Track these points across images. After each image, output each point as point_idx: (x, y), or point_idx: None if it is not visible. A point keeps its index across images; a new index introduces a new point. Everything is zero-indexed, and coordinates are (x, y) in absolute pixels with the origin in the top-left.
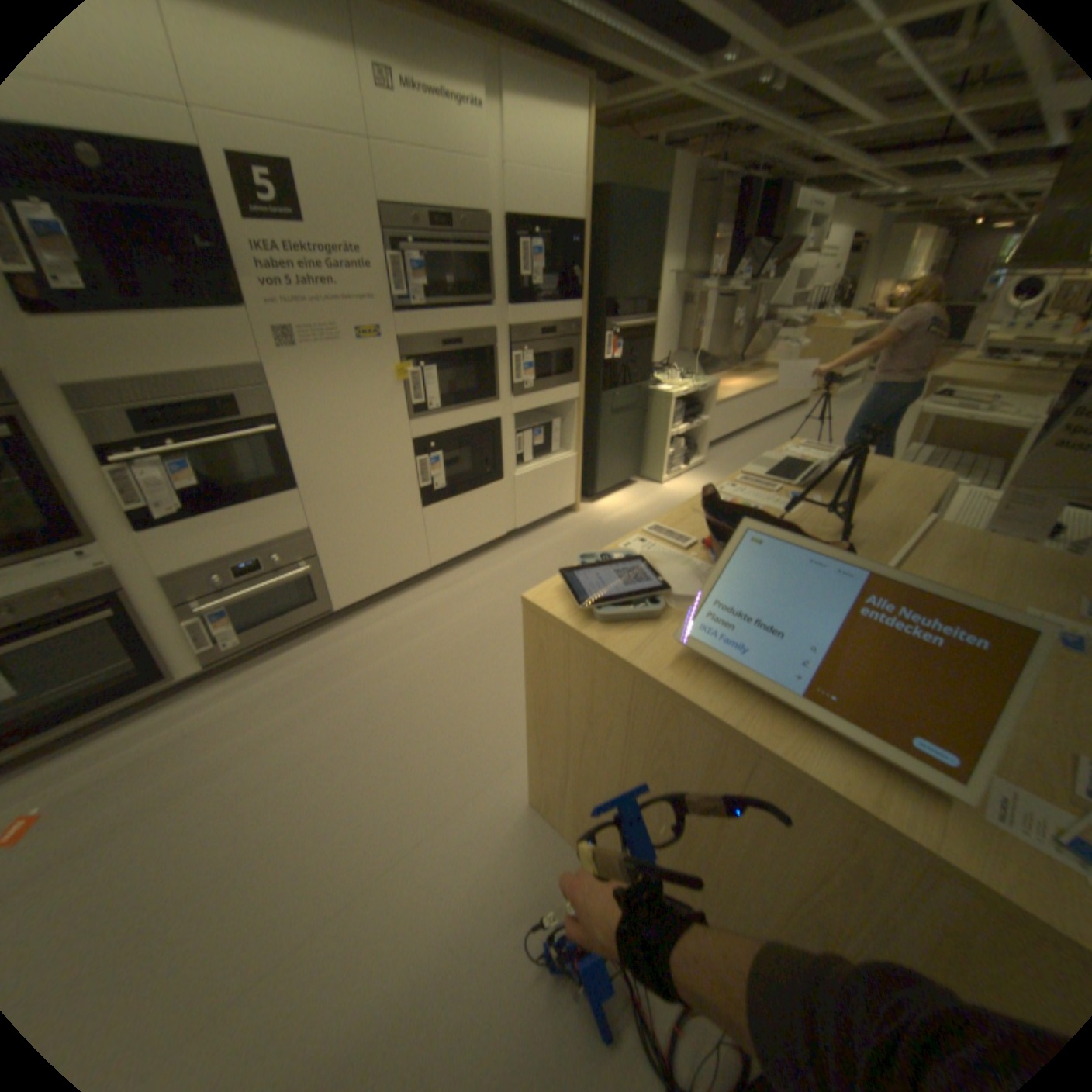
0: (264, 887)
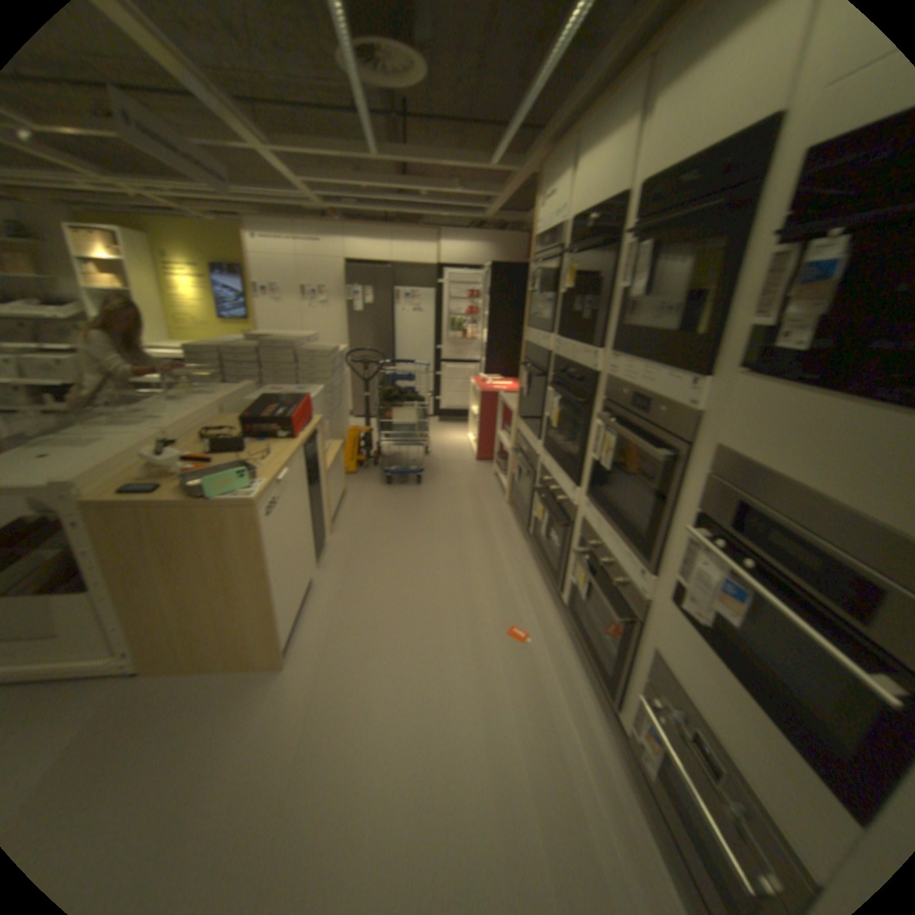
0: (356, 754)
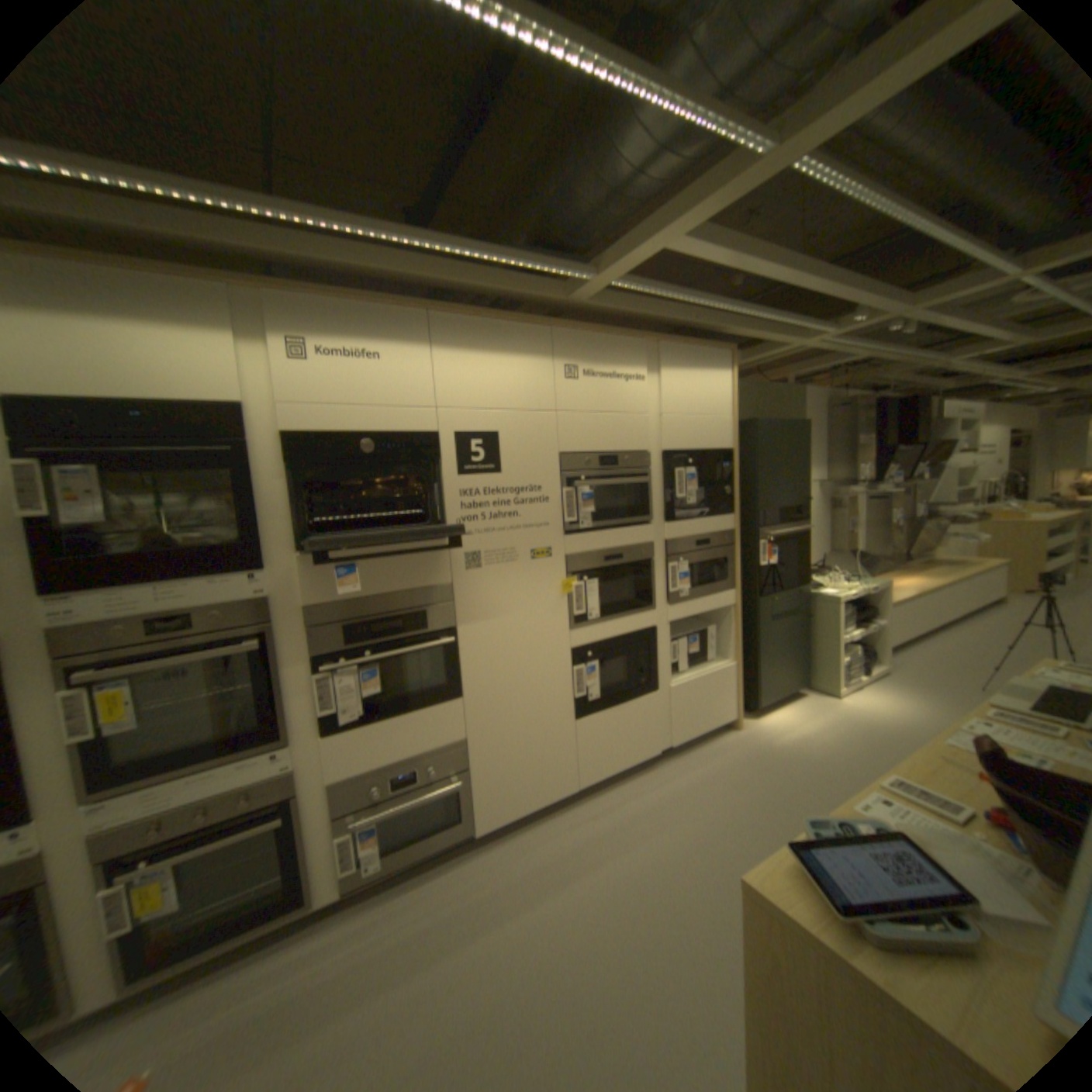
0: None
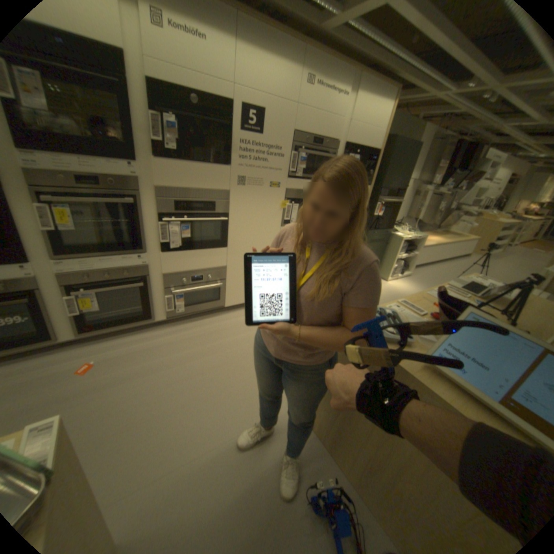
0: (182, 426)
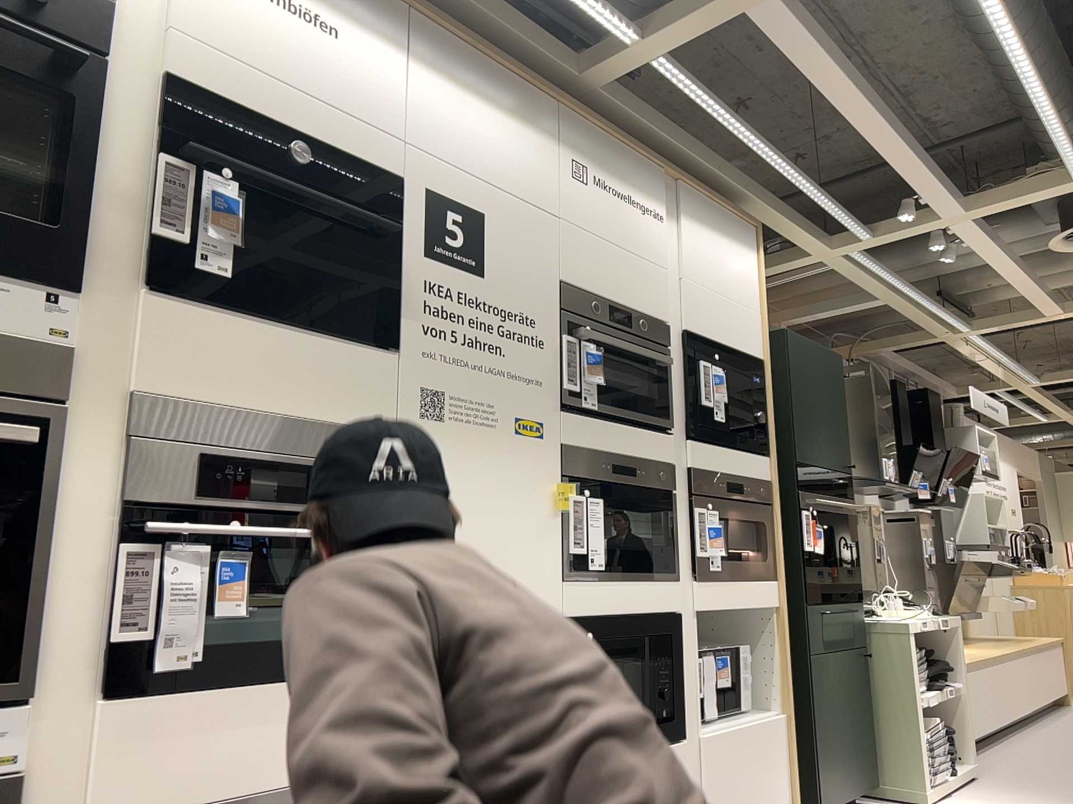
0: None
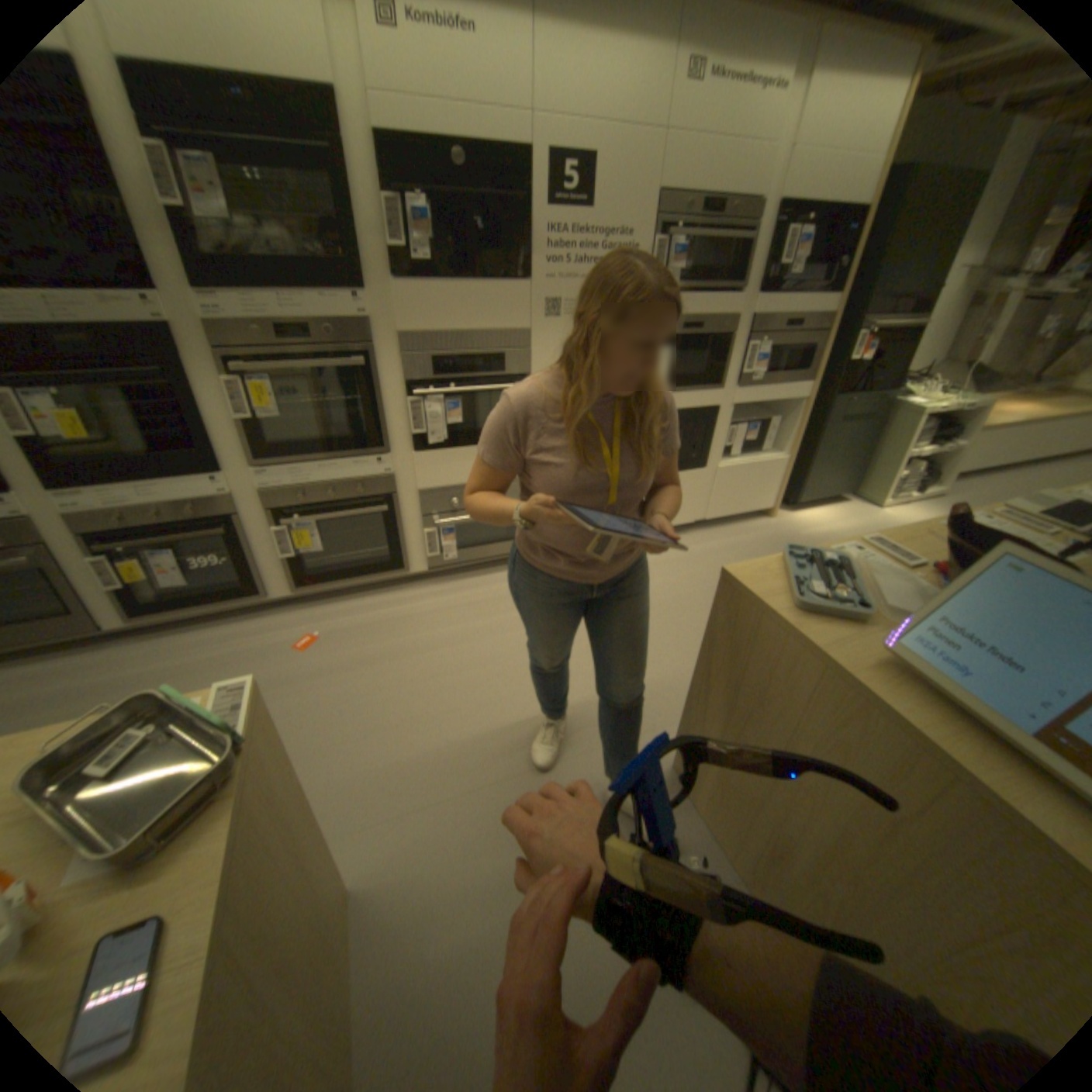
0: (448, 742)
